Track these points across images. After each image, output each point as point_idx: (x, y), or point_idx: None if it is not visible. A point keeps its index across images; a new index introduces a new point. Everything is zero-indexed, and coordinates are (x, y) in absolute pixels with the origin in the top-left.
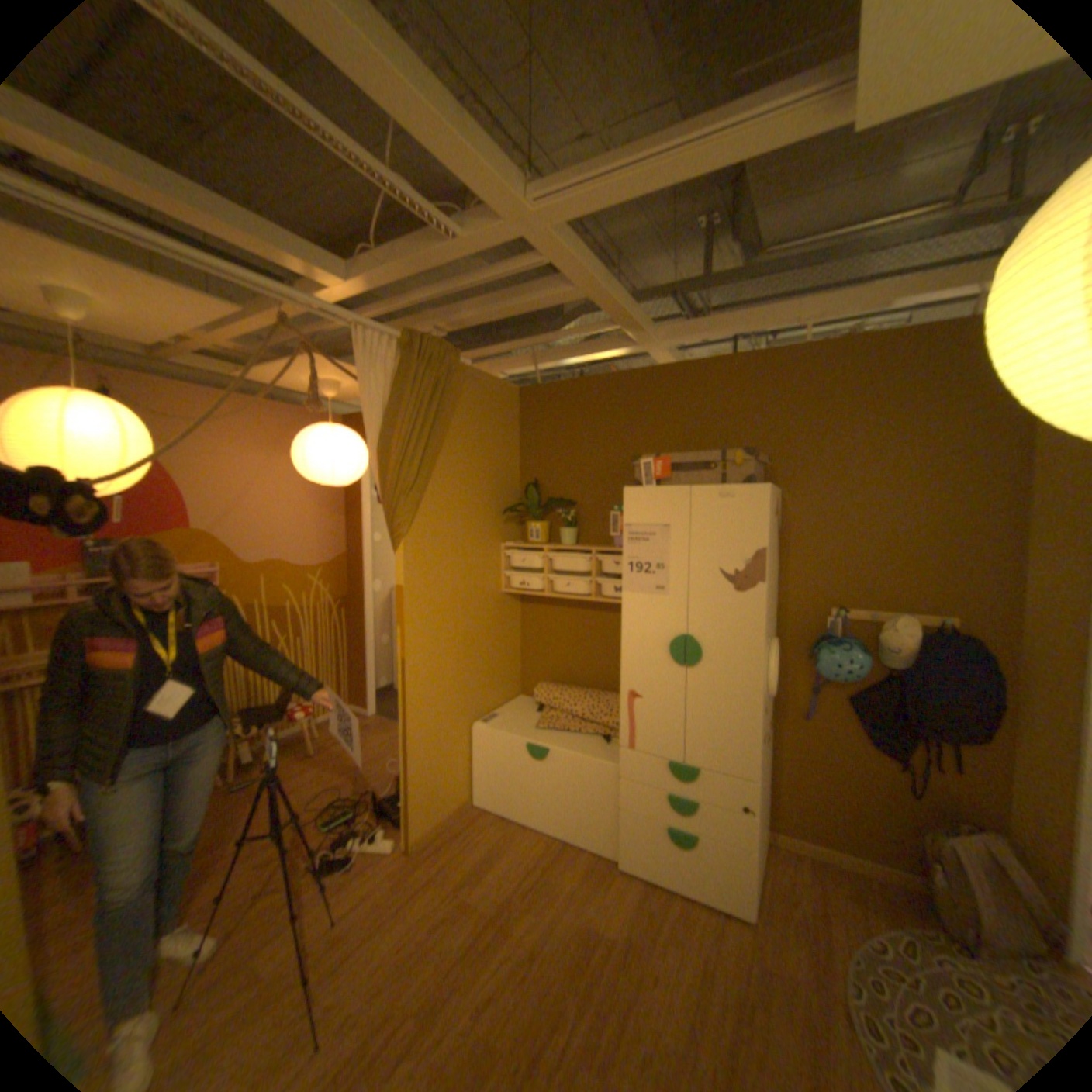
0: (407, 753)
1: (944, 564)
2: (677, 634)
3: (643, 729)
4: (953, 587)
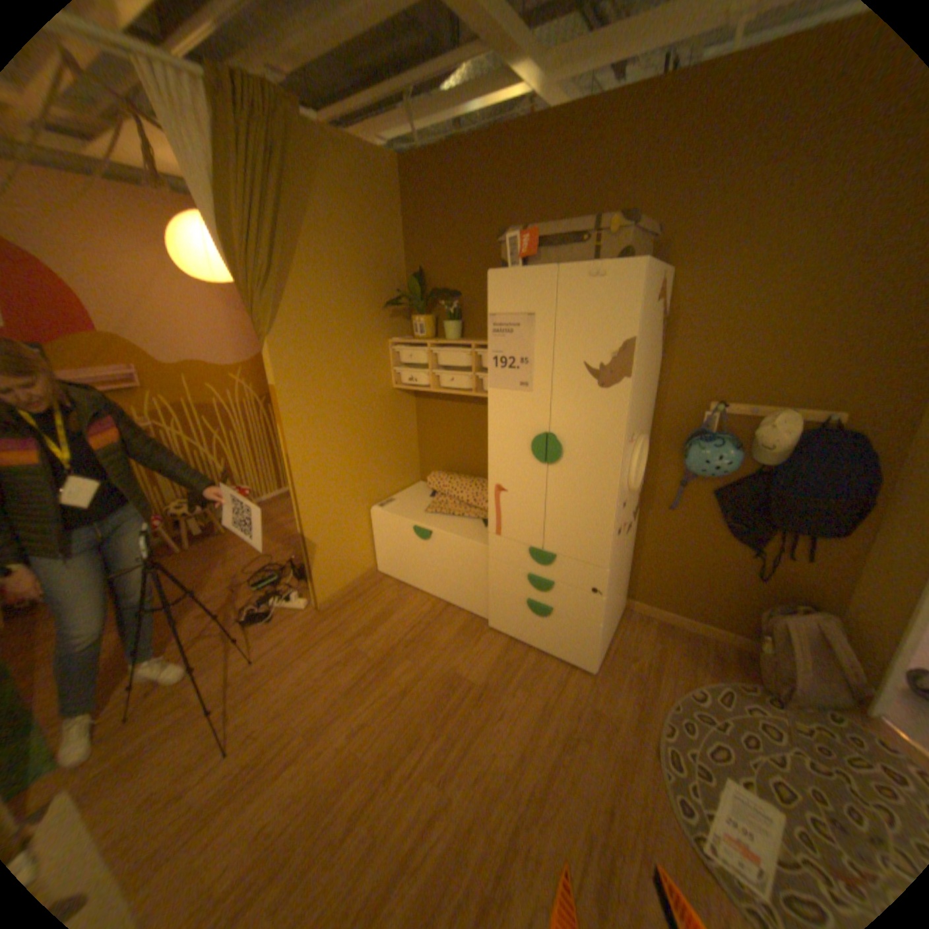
0: (304, 534)
1: (847, 351)
2: (538, 431)
3: (507, 518)
4: (850, 378)
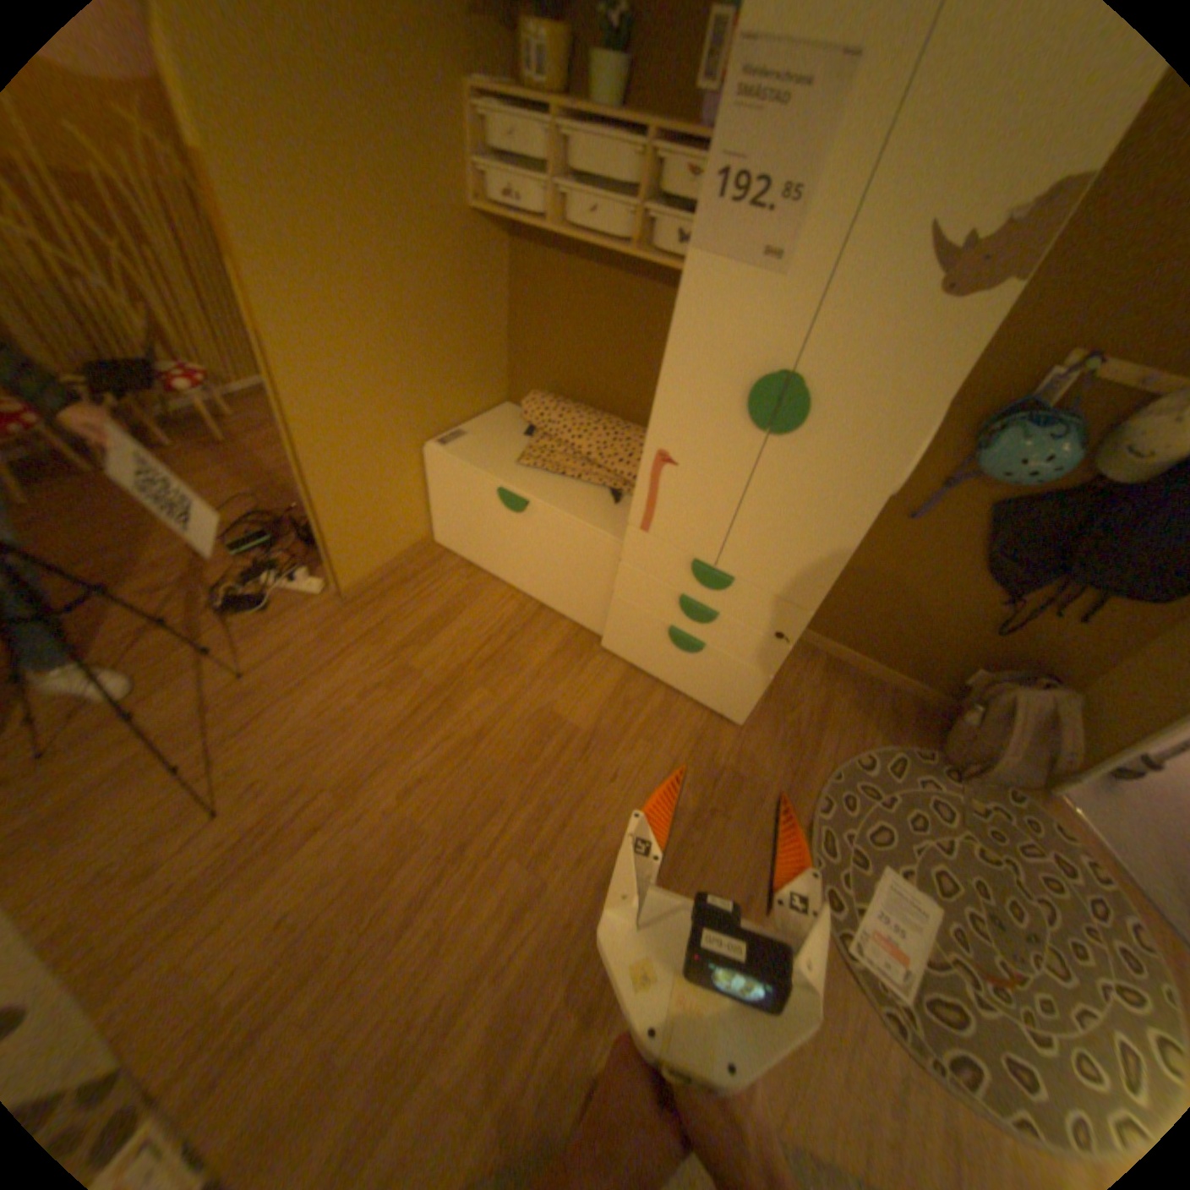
0: (307, 487)
1: None
2: (772, 366)
3: (667, 510)
4: None
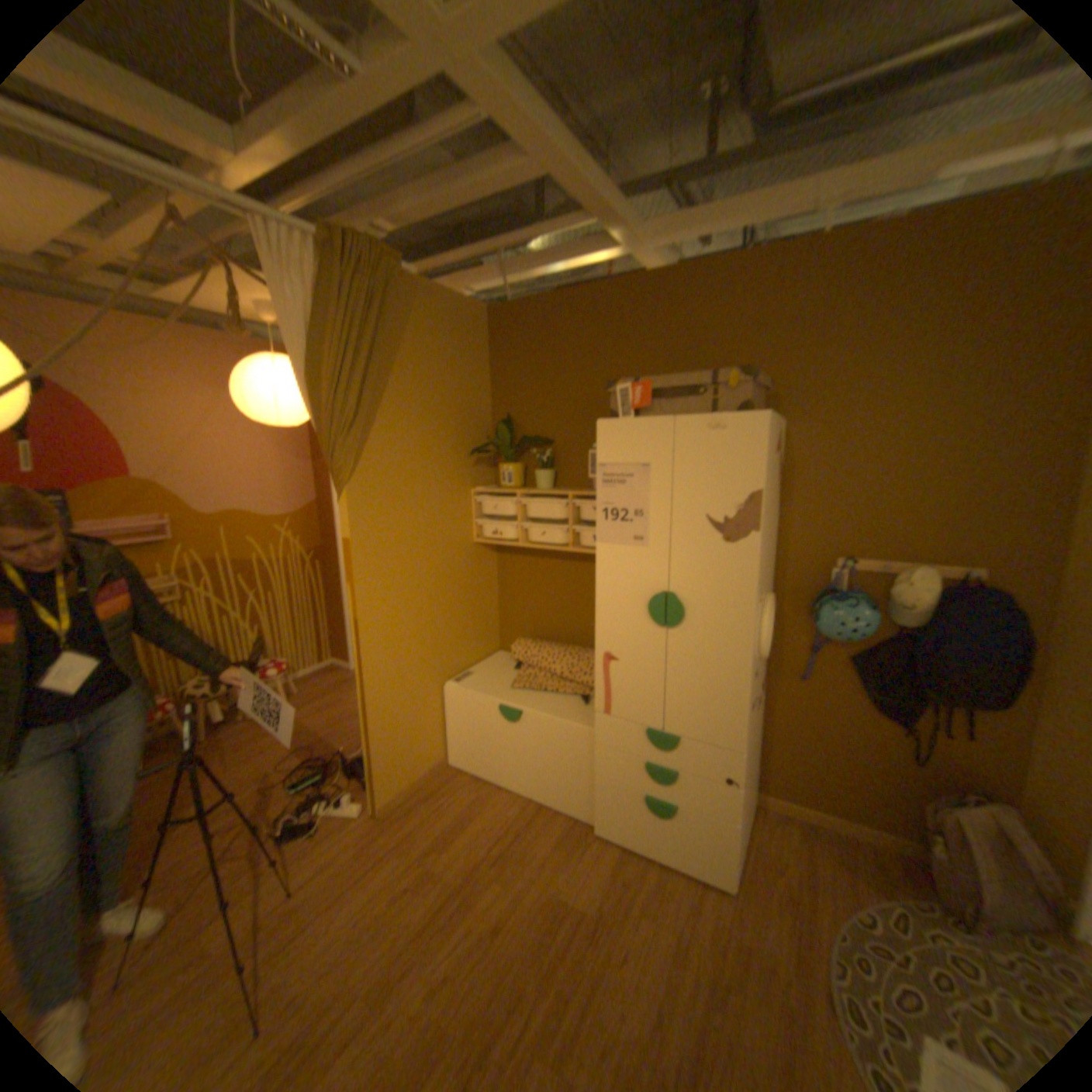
0: (367, 718)
1: (975, 505)
2: (656, 591)
3: (619, 694)
4: (983, 533)
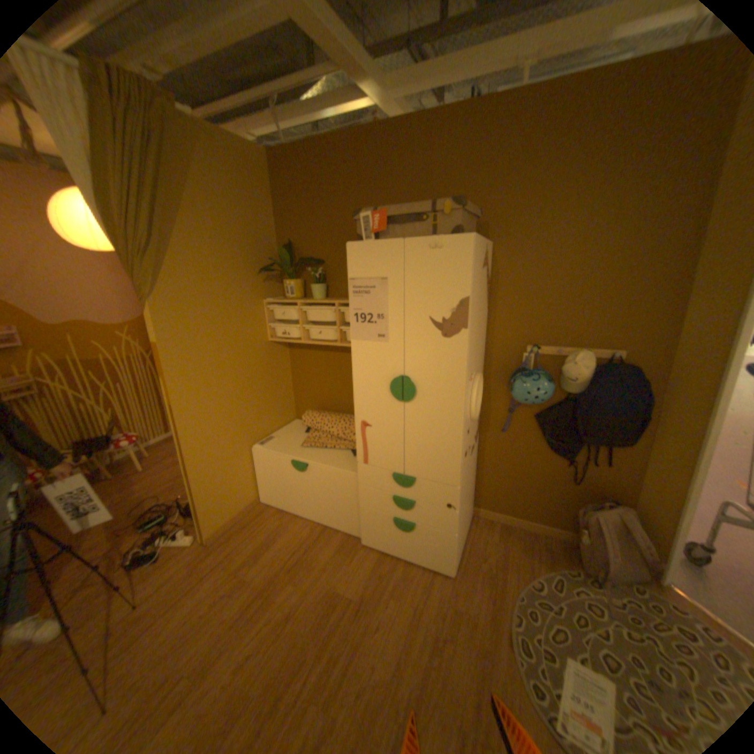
0: (189, 477)
1: (621, 305)
2: (395, 375)
3: (373, 449)
4: (625, 325)
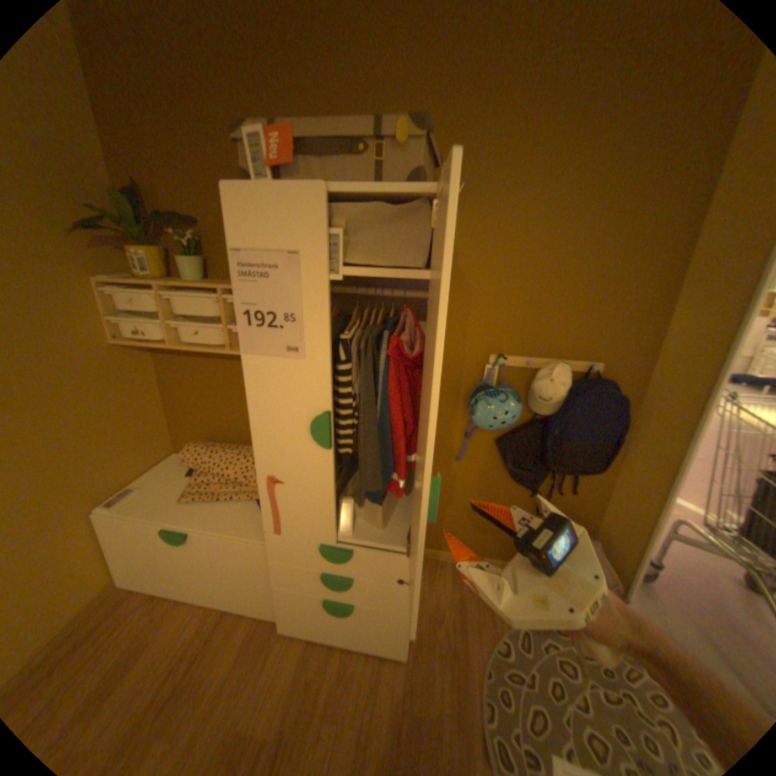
0: None
1: (603, 306)
2: (319, 410)
3: (288, 515)
4: (605, 332)
